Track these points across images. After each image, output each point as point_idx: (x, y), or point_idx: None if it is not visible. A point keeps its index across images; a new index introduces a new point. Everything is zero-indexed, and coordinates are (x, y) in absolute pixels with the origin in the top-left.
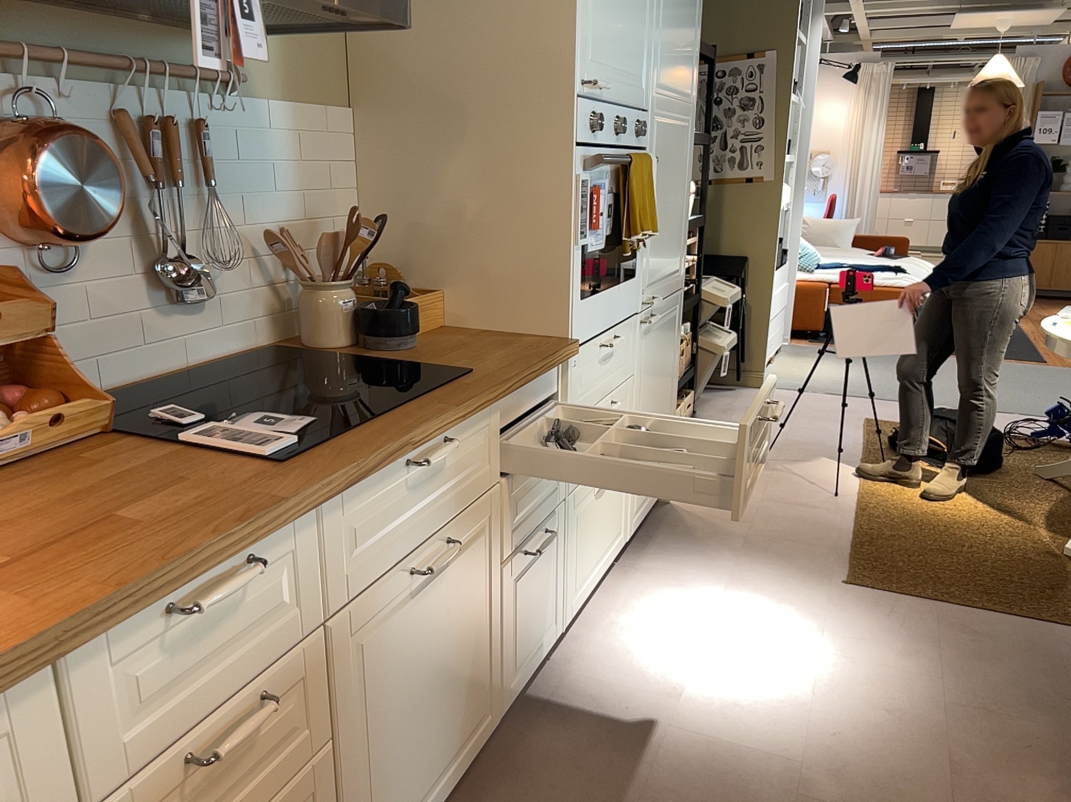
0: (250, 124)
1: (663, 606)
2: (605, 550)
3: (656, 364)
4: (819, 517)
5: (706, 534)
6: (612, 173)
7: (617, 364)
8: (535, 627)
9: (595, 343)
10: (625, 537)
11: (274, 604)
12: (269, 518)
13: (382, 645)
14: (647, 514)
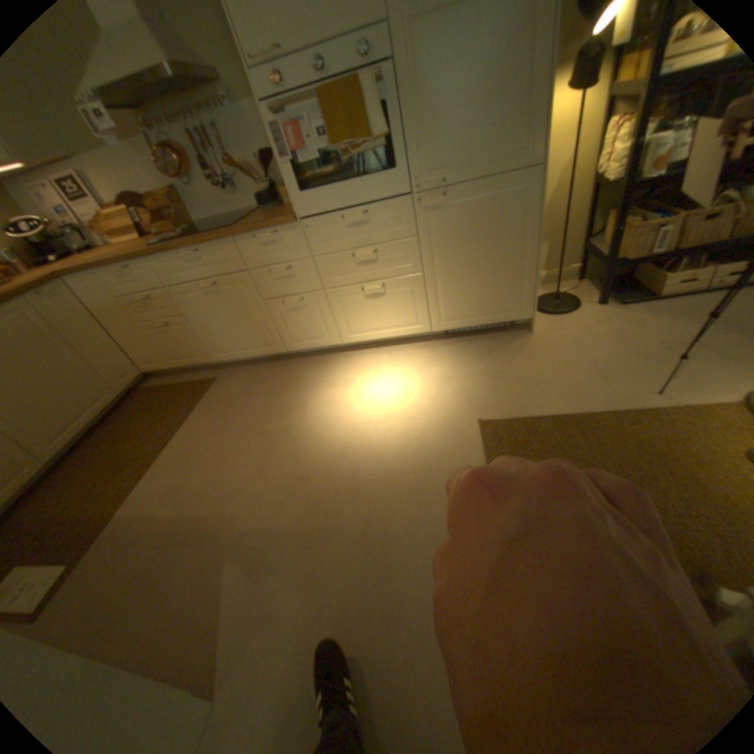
0: (235, 114)
1: (404, 365)
2: (393, 326)
3: (466, 229)
4: (594, 393)
5: (501, 355)
6: (318, 101)
7: (379, 227)
8: (309, 332)
9: (335, 214)
10: (426, 328)
11: (144, 277)
12: (124, 258)
13: (195, 301)
14: (473, 326)
